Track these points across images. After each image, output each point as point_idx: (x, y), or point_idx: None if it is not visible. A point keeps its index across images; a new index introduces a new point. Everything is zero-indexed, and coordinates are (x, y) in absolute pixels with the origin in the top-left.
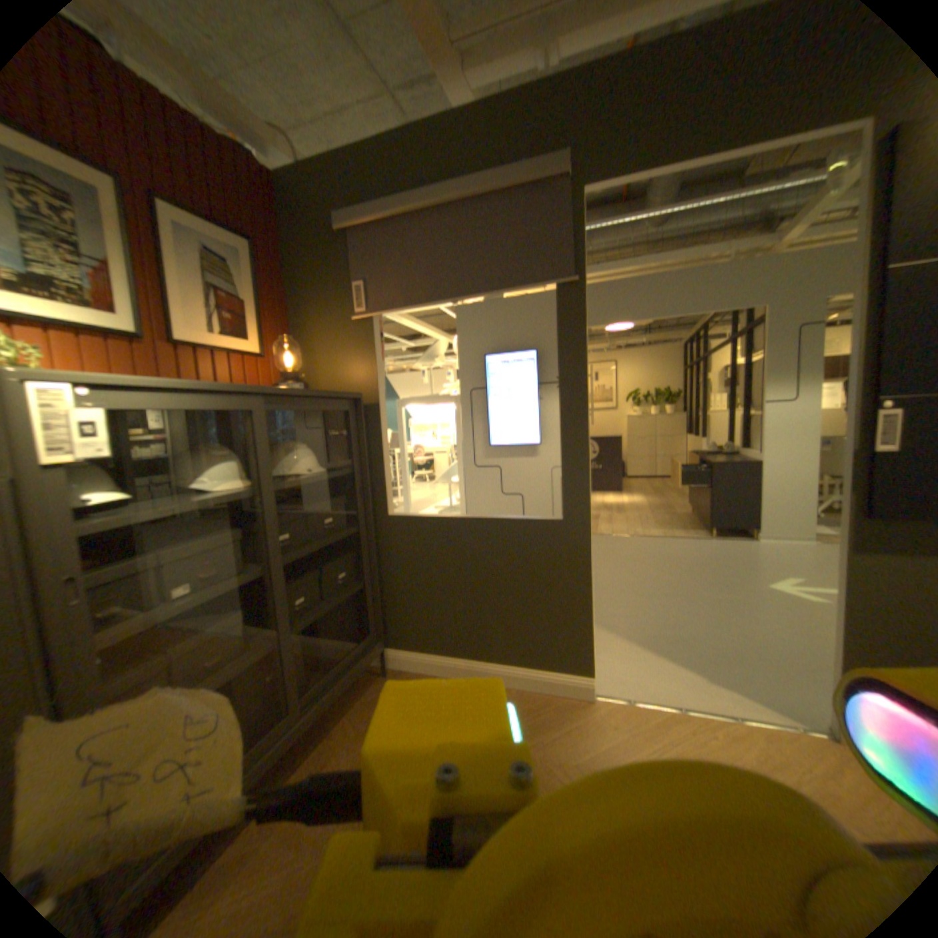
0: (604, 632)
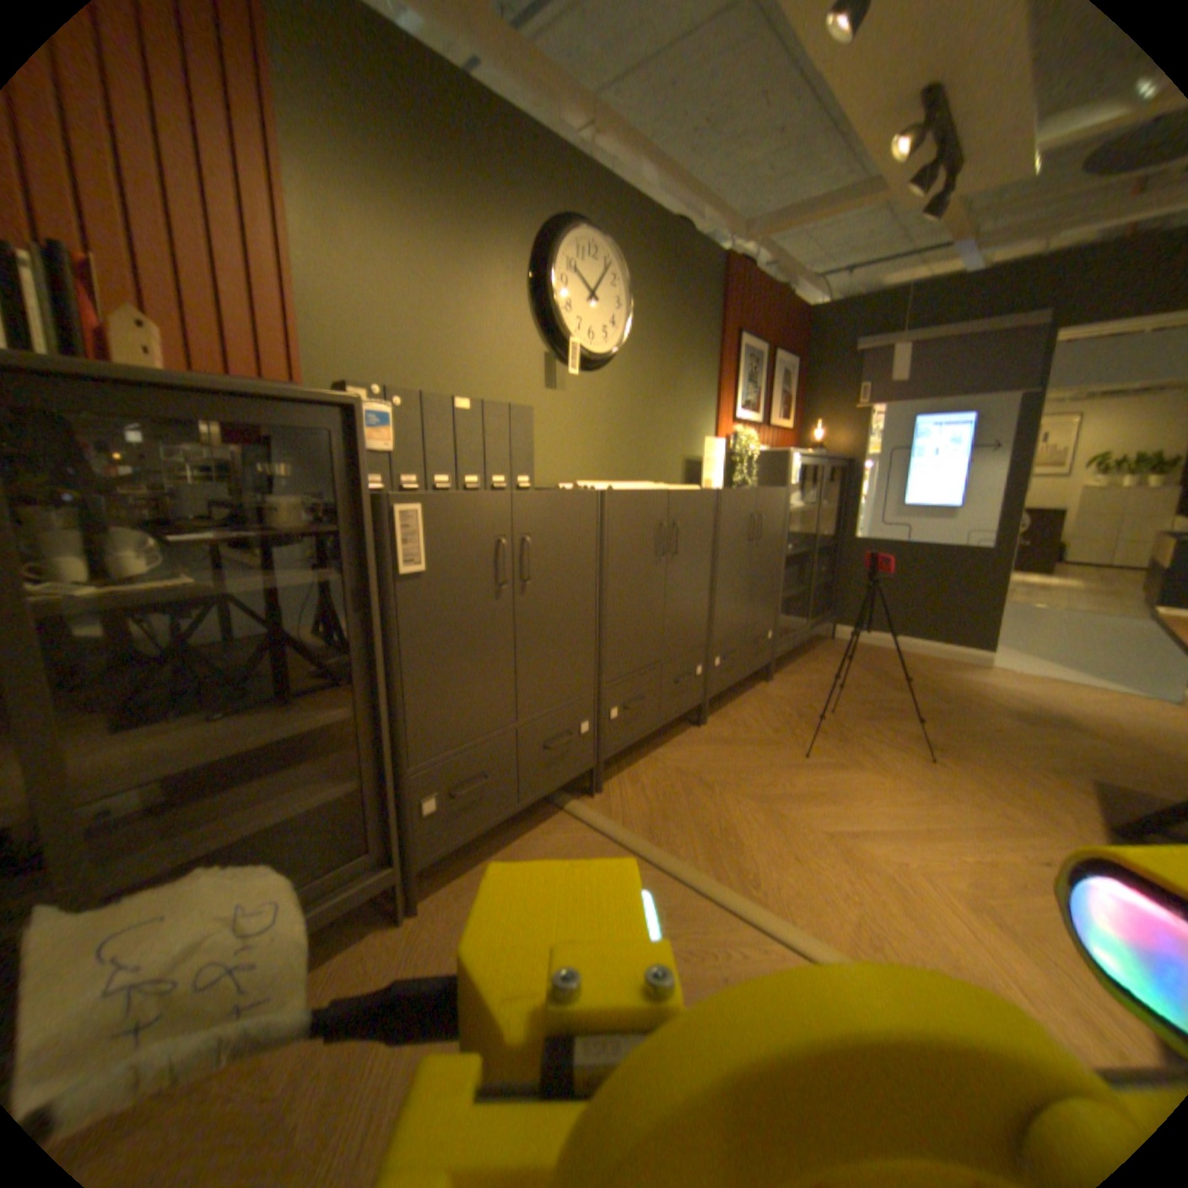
0: (1006, 649)
